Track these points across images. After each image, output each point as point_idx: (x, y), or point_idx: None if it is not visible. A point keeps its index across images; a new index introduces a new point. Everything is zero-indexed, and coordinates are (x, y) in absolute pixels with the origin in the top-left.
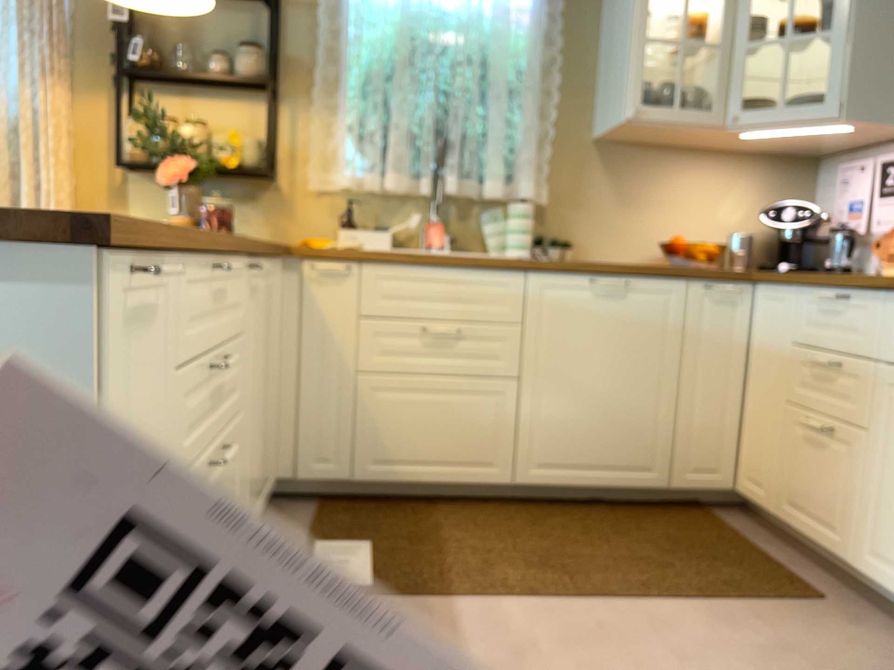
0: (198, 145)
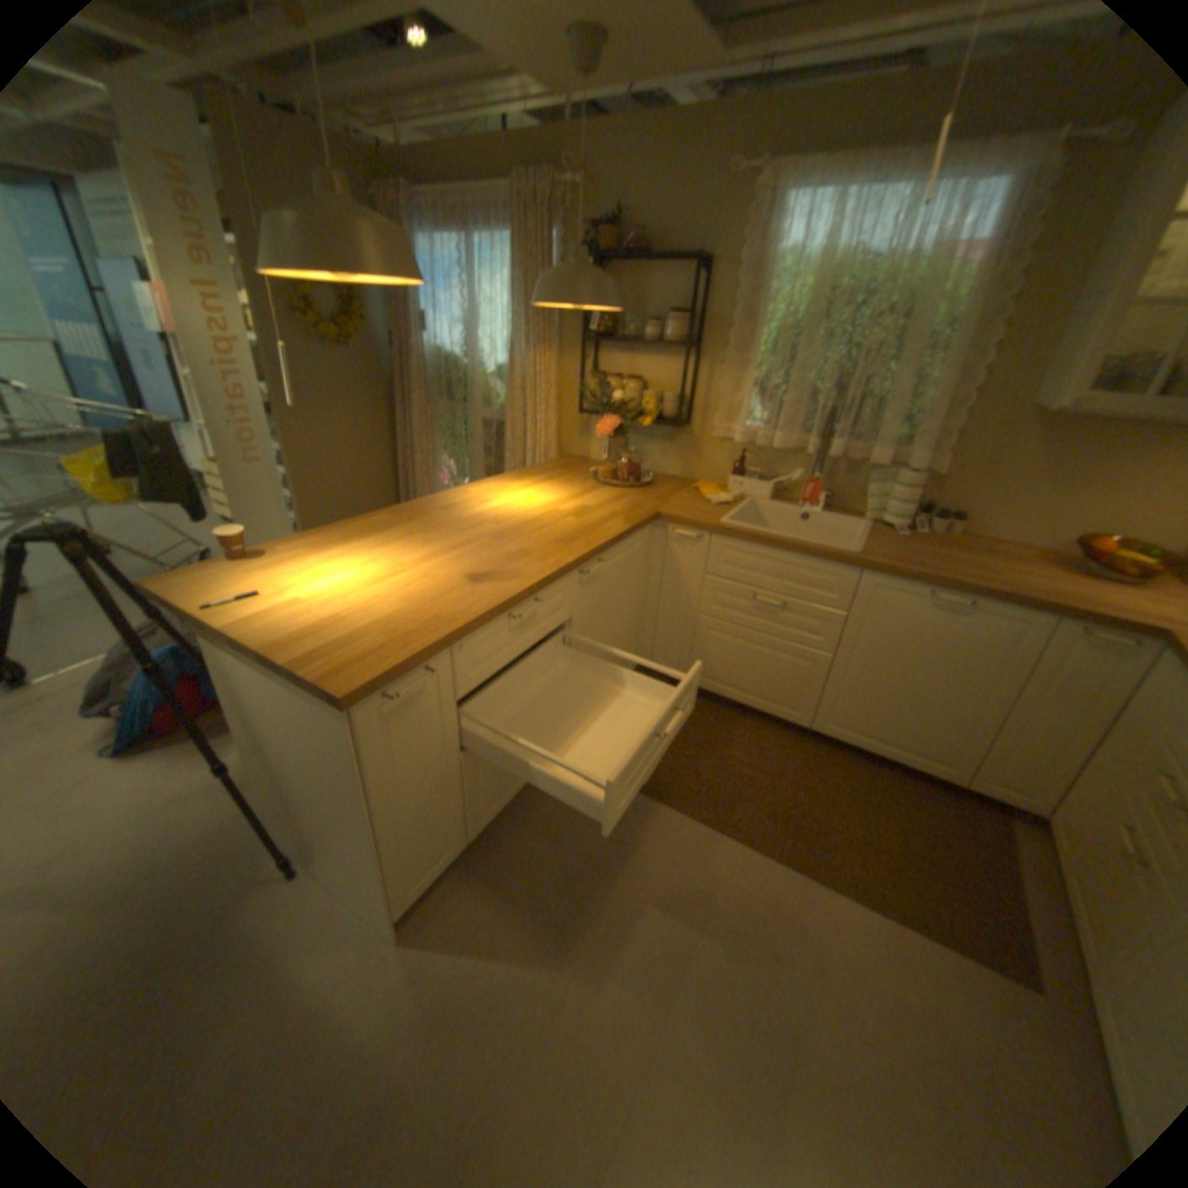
0: (627, 403)
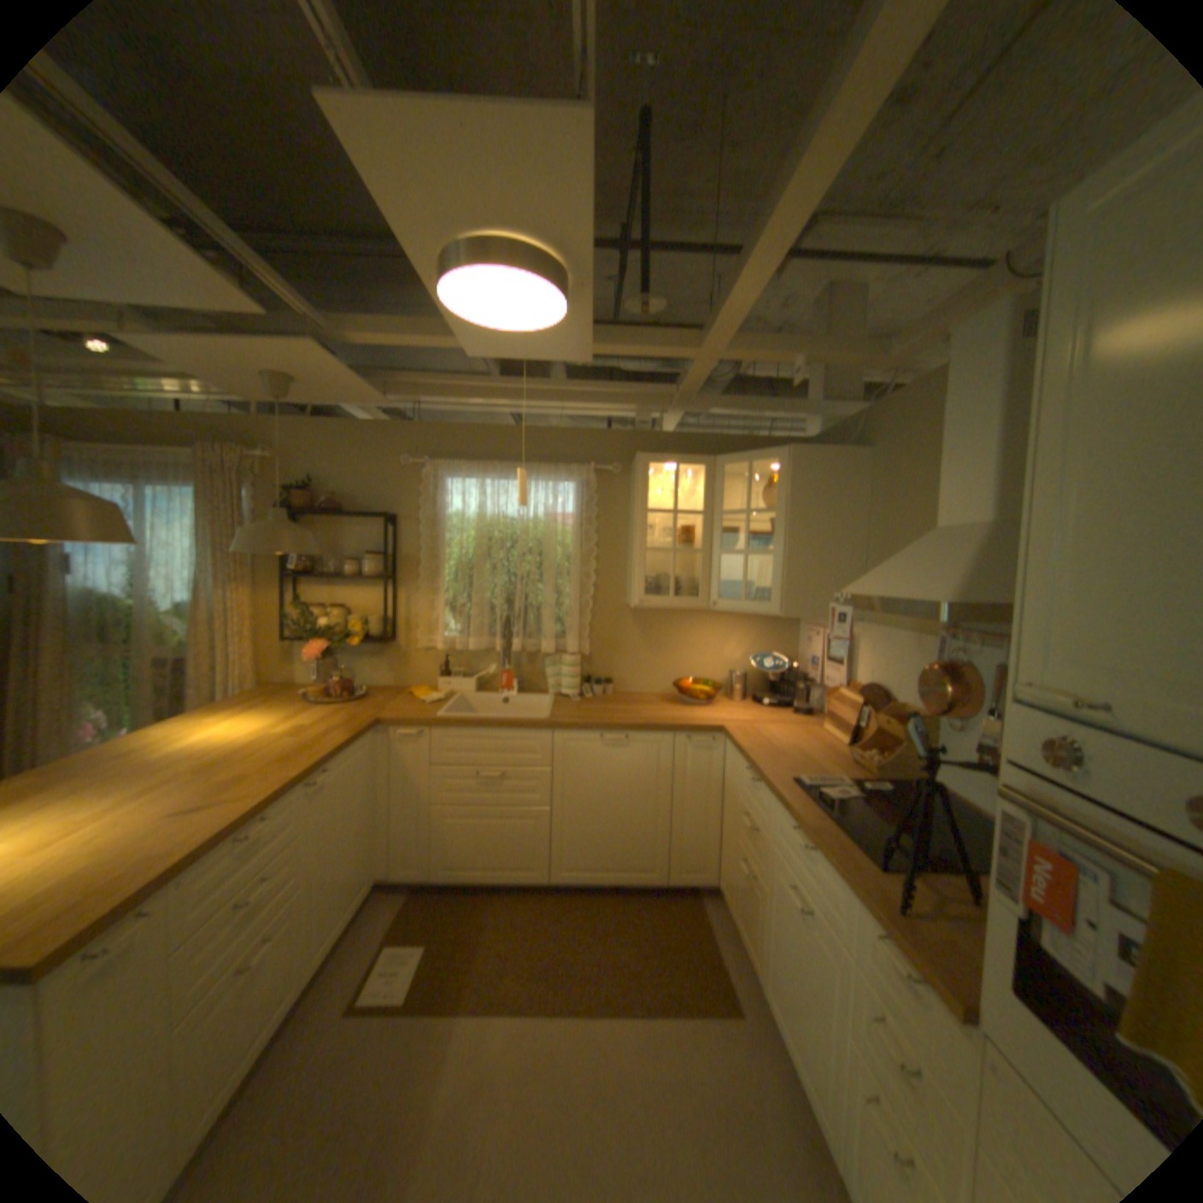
0: (332, 629)
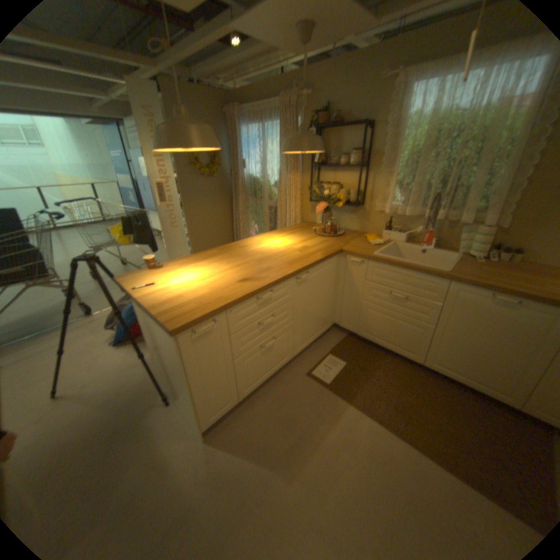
0: (330, 196)
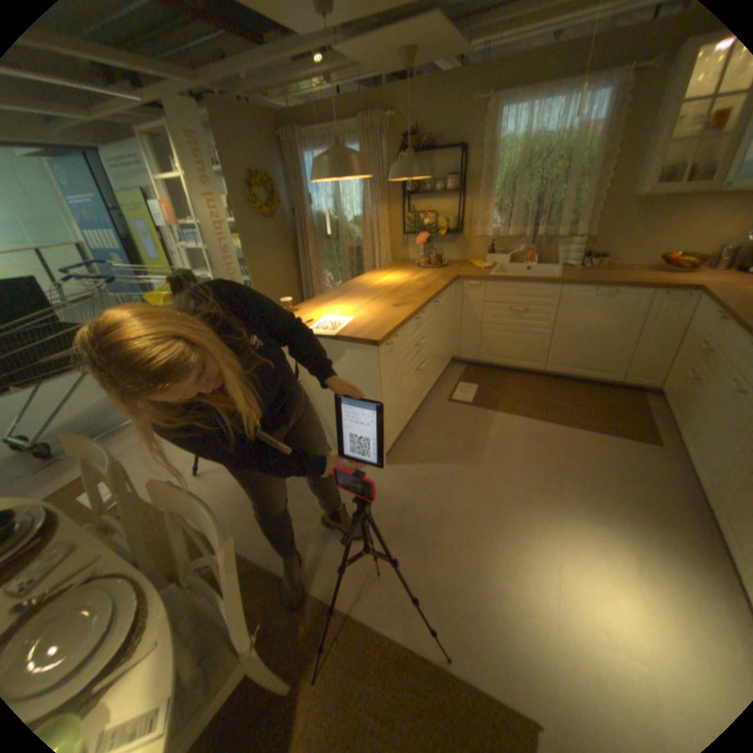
0: (430, 225)
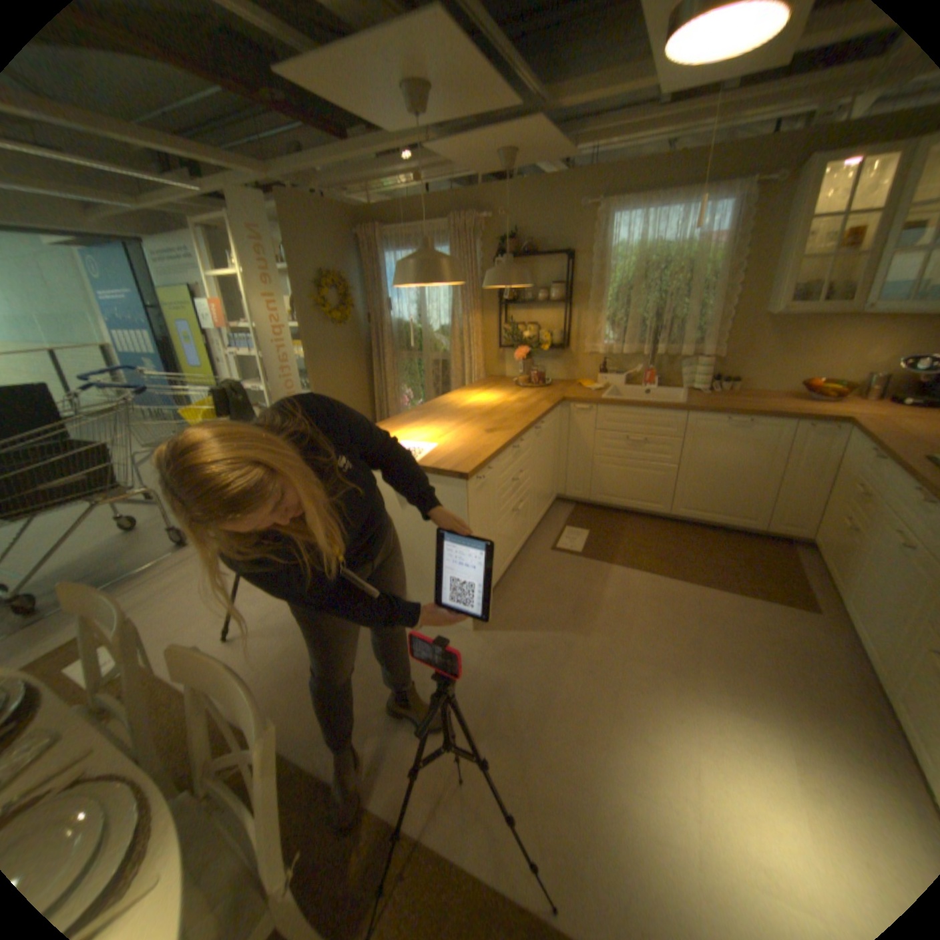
0: (531, 339)
